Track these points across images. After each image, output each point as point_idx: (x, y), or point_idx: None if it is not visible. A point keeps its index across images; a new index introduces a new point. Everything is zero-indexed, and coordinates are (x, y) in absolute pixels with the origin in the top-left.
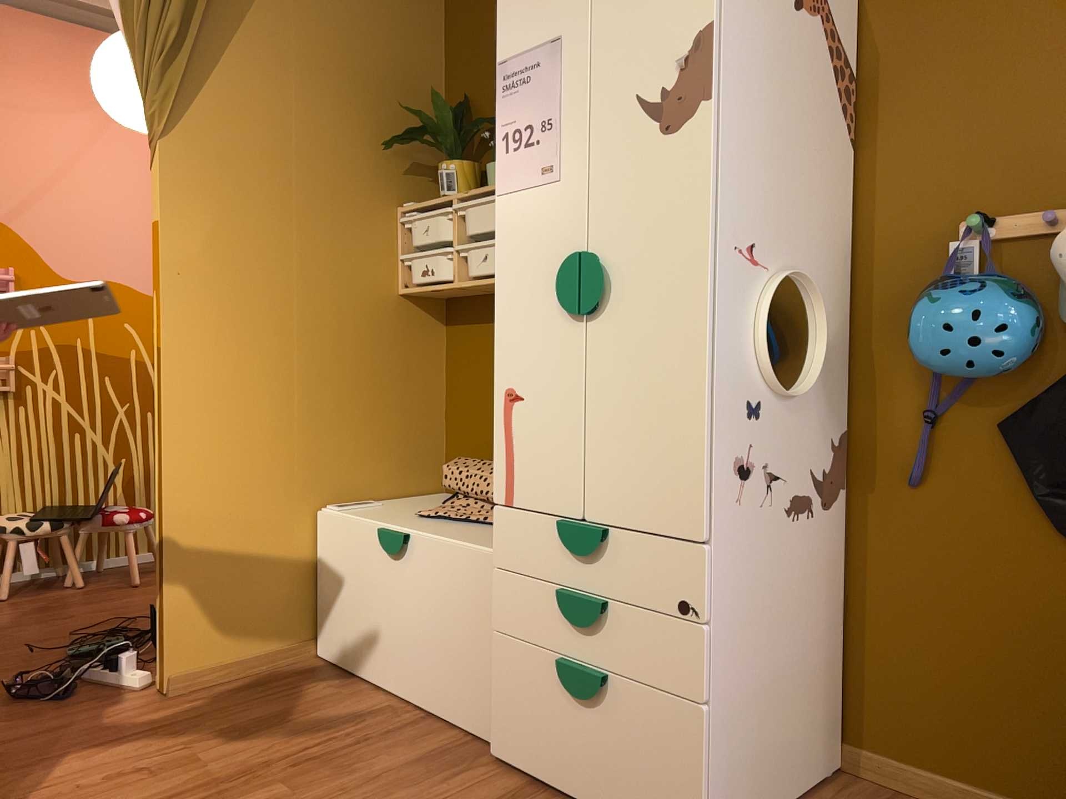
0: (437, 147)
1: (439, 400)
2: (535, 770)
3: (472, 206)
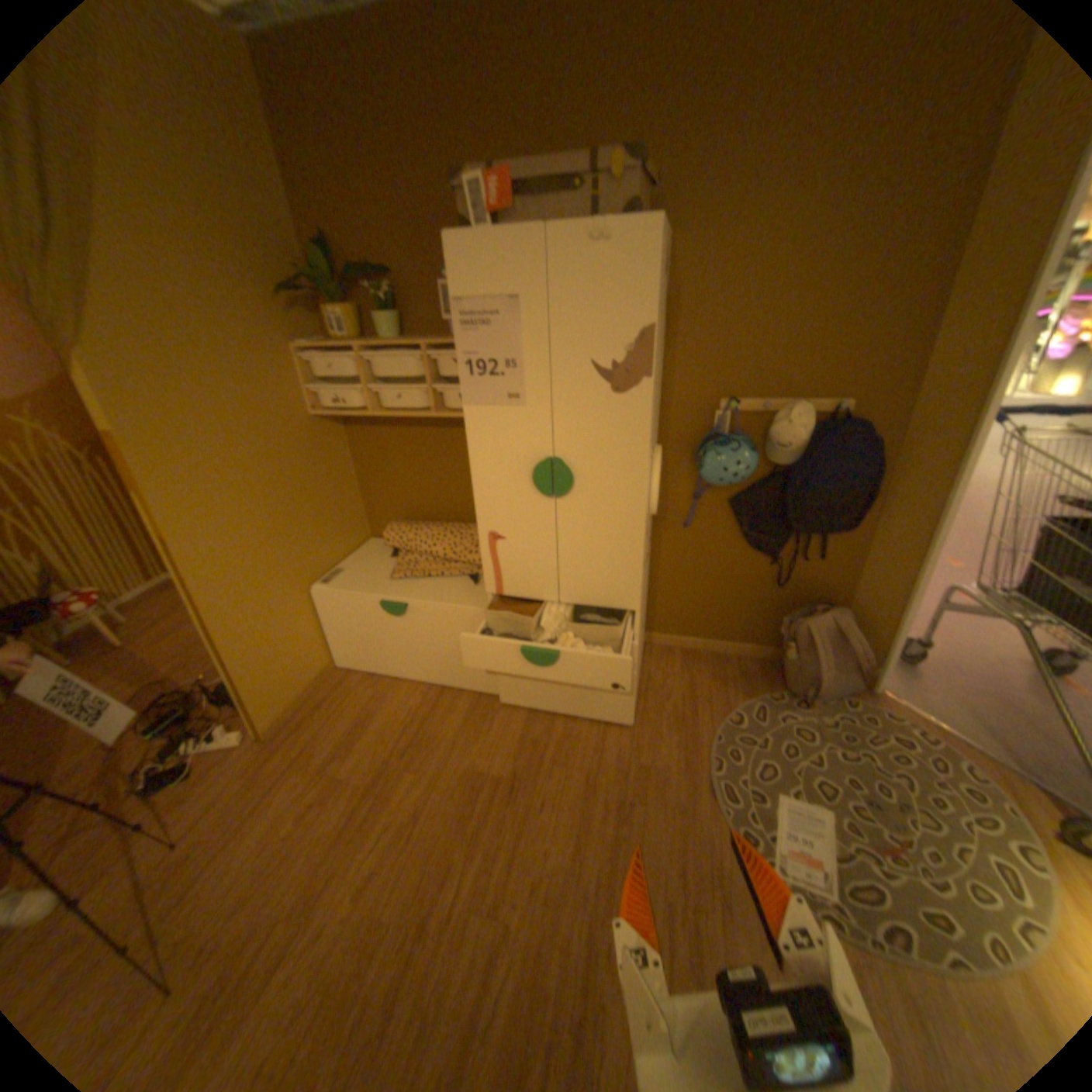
0: (316, 291)
1: (353, 480)
2: (531, 705)
3: (375, 356)
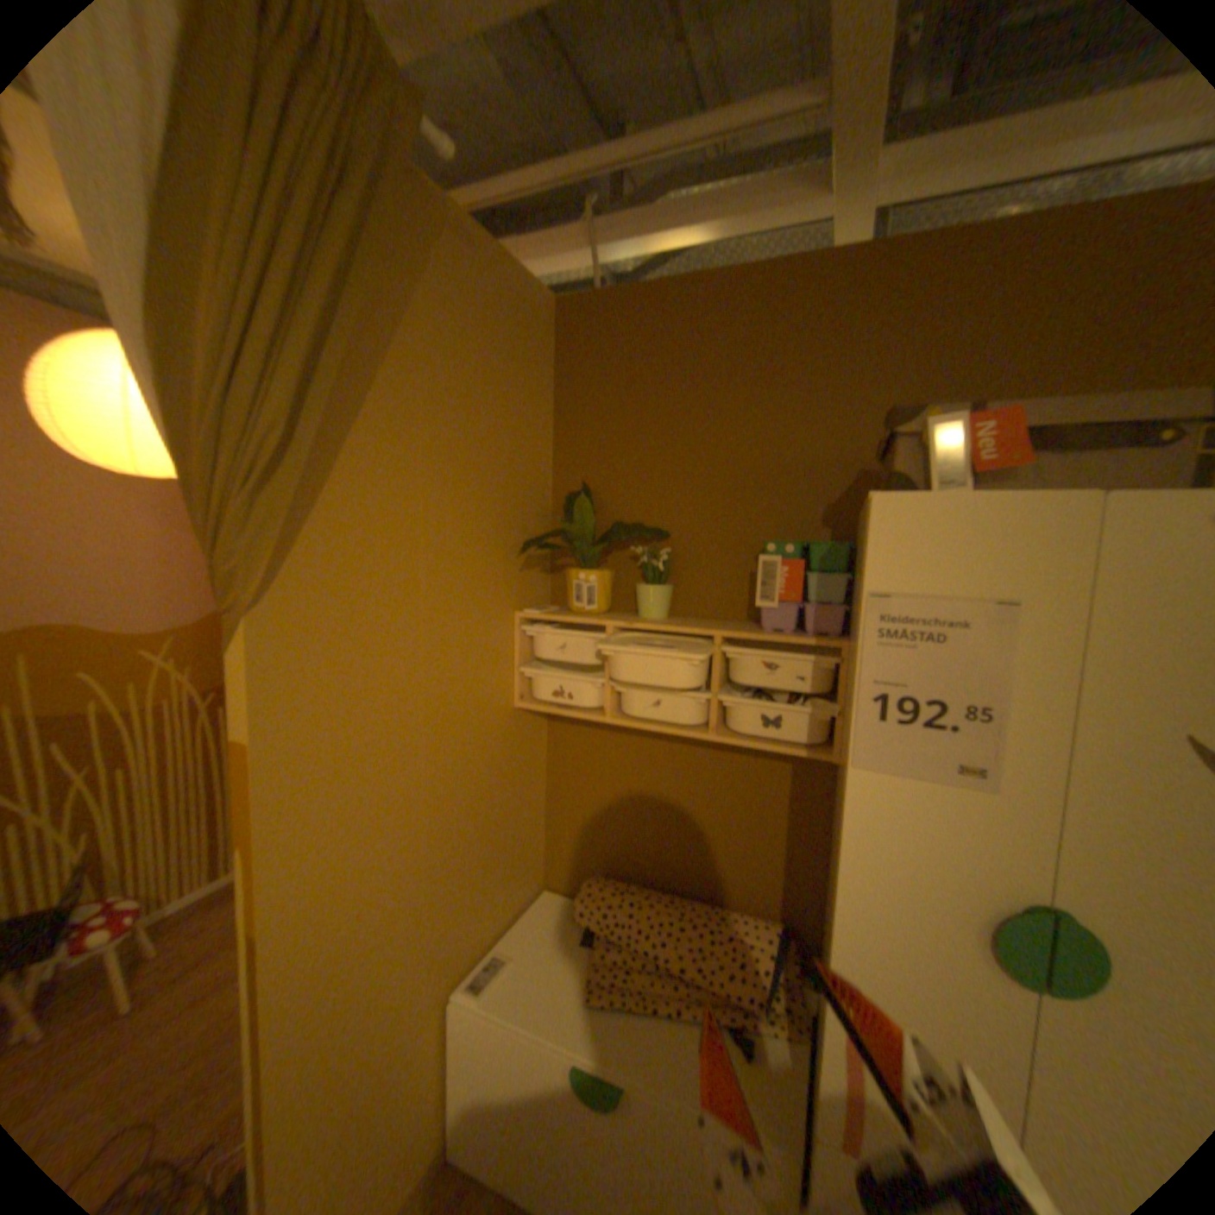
0: (573, 551)
1: (543, 799)
2: None
3: (642, 642)
